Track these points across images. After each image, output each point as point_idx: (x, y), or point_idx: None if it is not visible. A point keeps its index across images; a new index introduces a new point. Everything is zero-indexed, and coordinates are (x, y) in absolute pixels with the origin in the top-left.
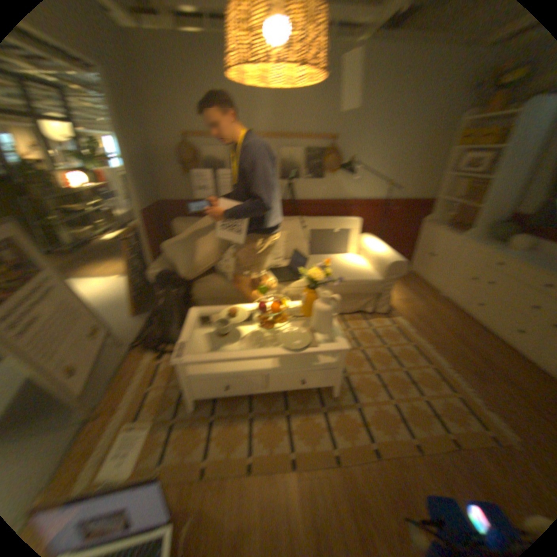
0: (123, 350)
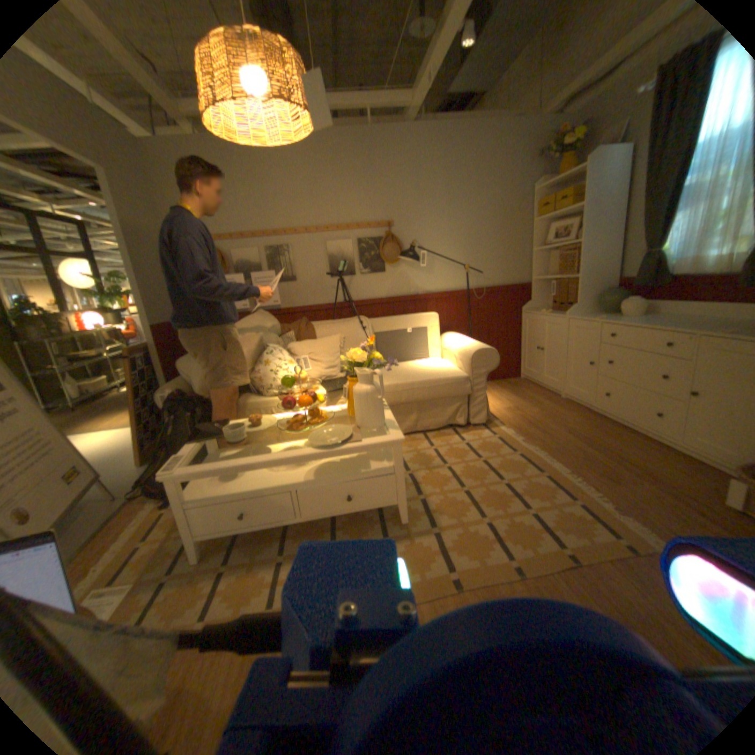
0: (119, 502)
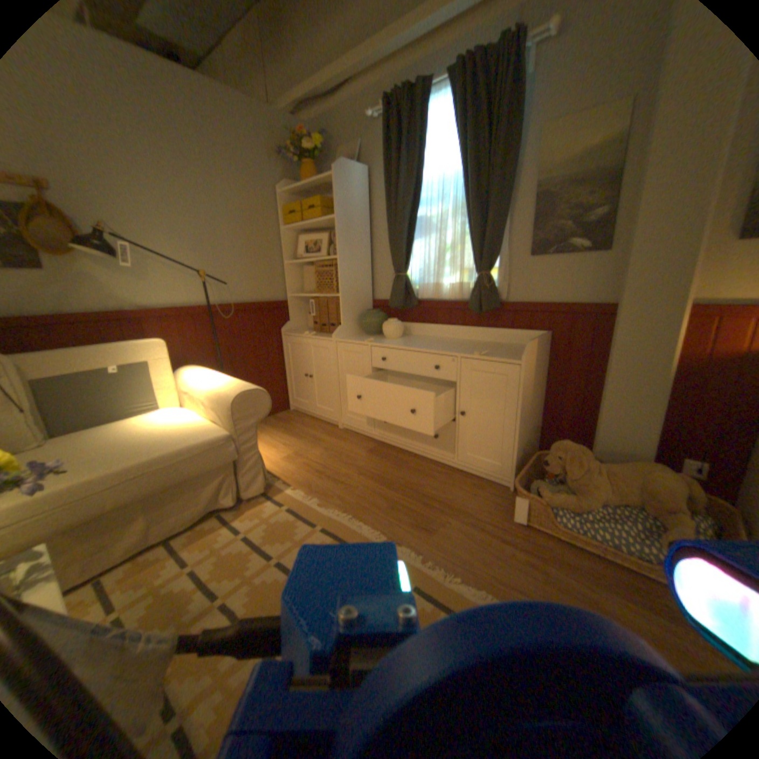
0: None
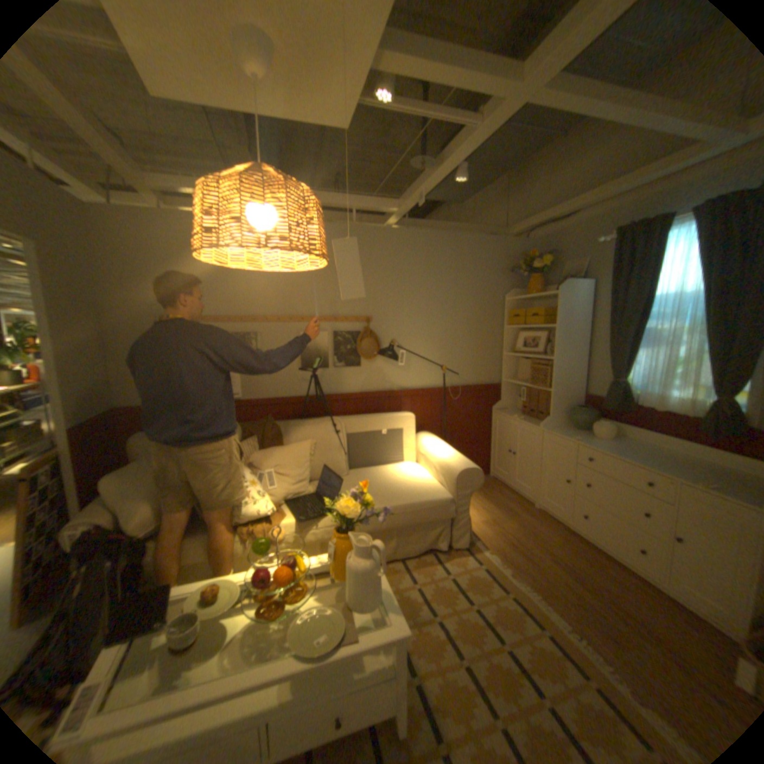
0: None
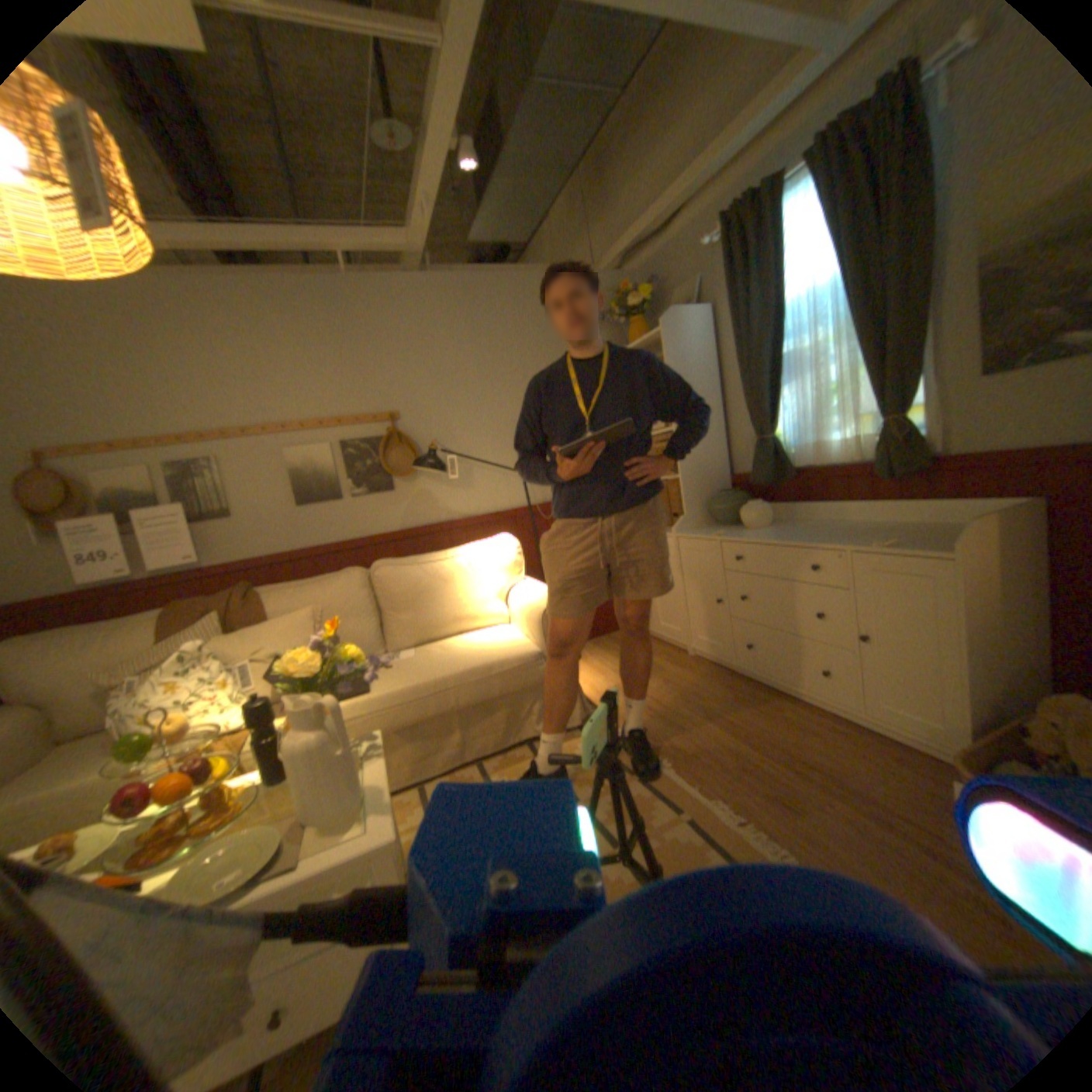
0: None
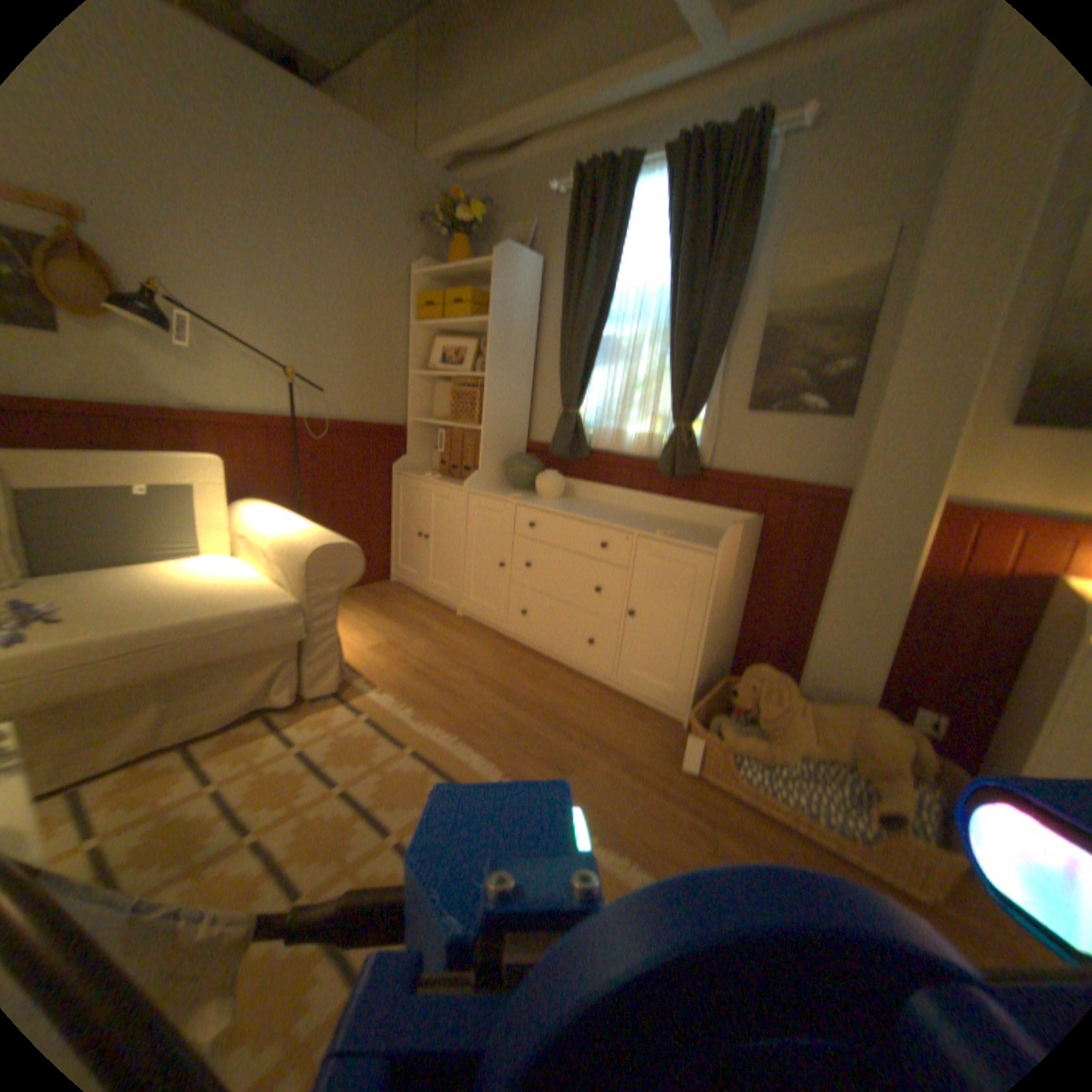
0: None
